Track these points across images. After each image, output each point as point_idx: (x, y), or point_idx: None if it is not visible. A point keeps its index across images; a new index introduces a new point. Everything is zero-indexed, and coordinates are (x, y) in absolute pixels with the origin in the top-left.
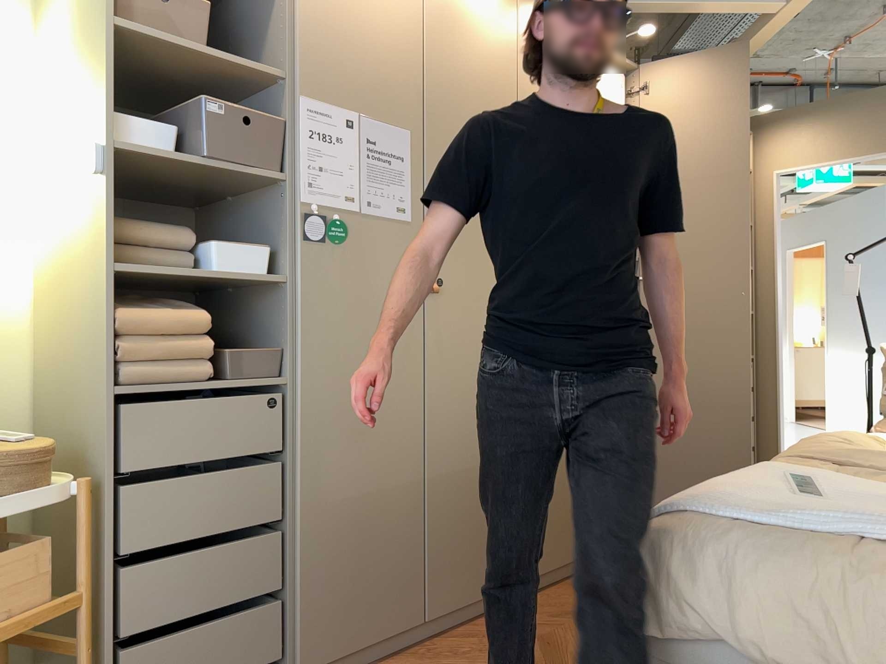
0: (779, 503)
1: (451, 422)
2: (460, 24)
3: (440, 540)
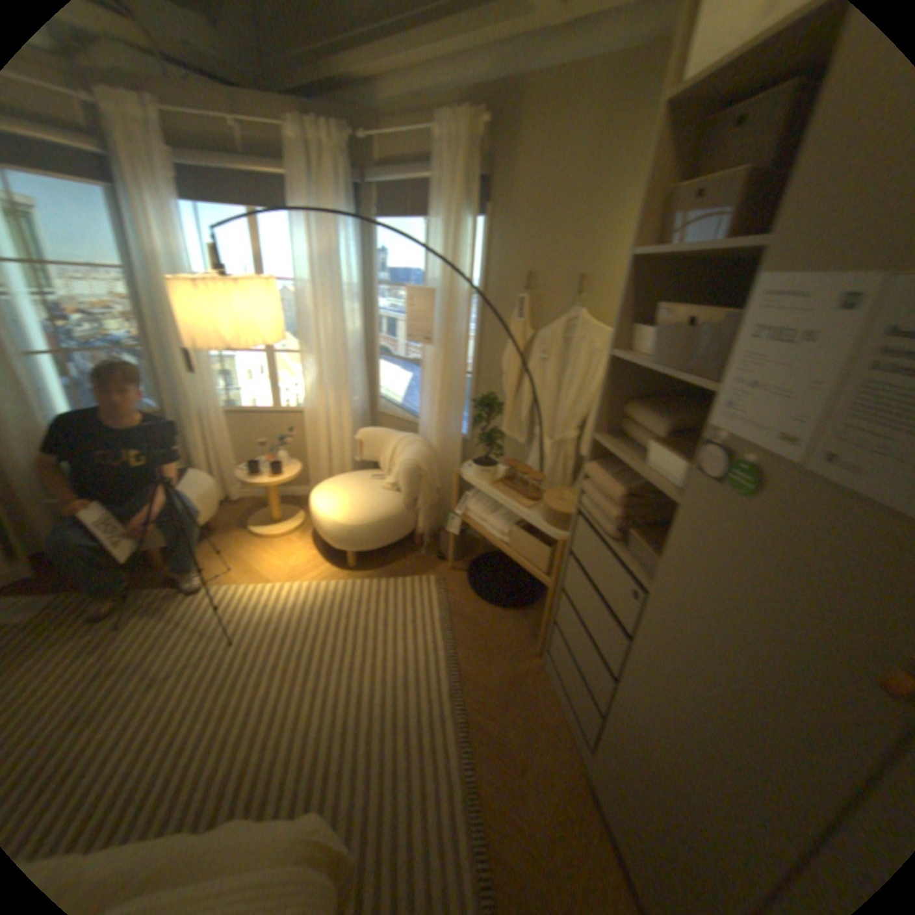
0: None
1: None
2: None
3: None
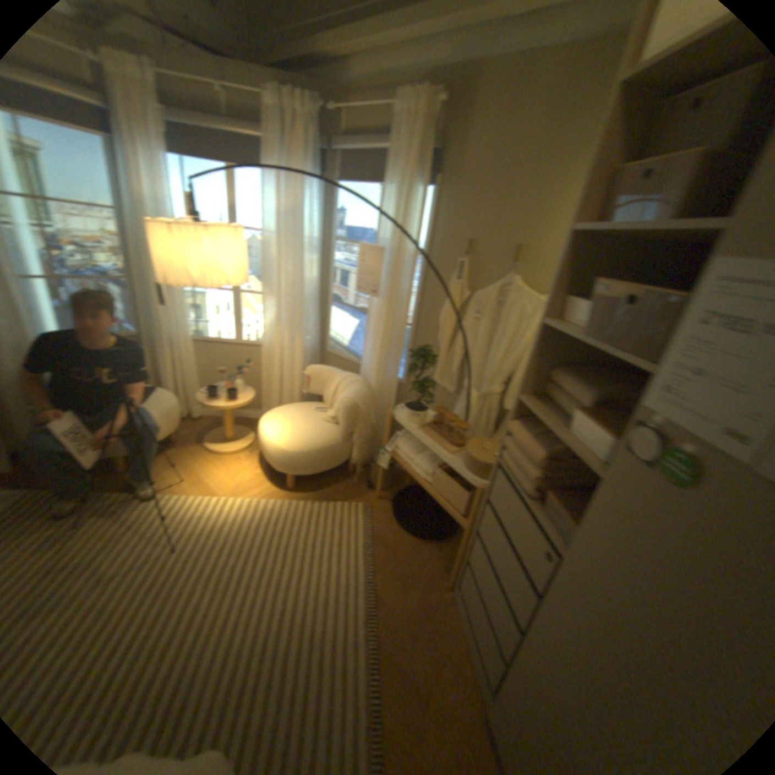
0: None
1: None
2: None
3: None
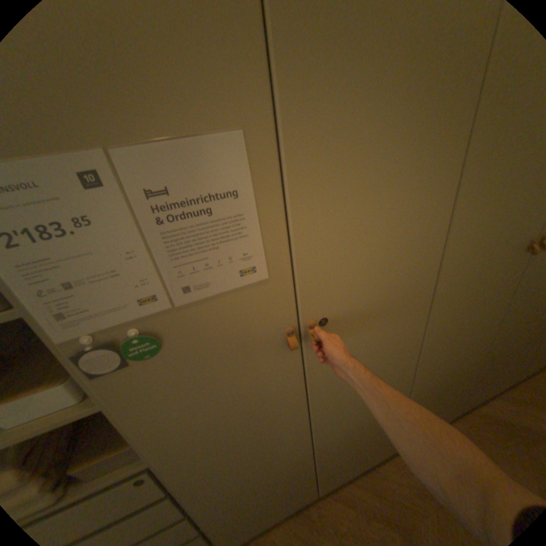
0: None
1: (338, 412)
2: None
3: (330, 466)
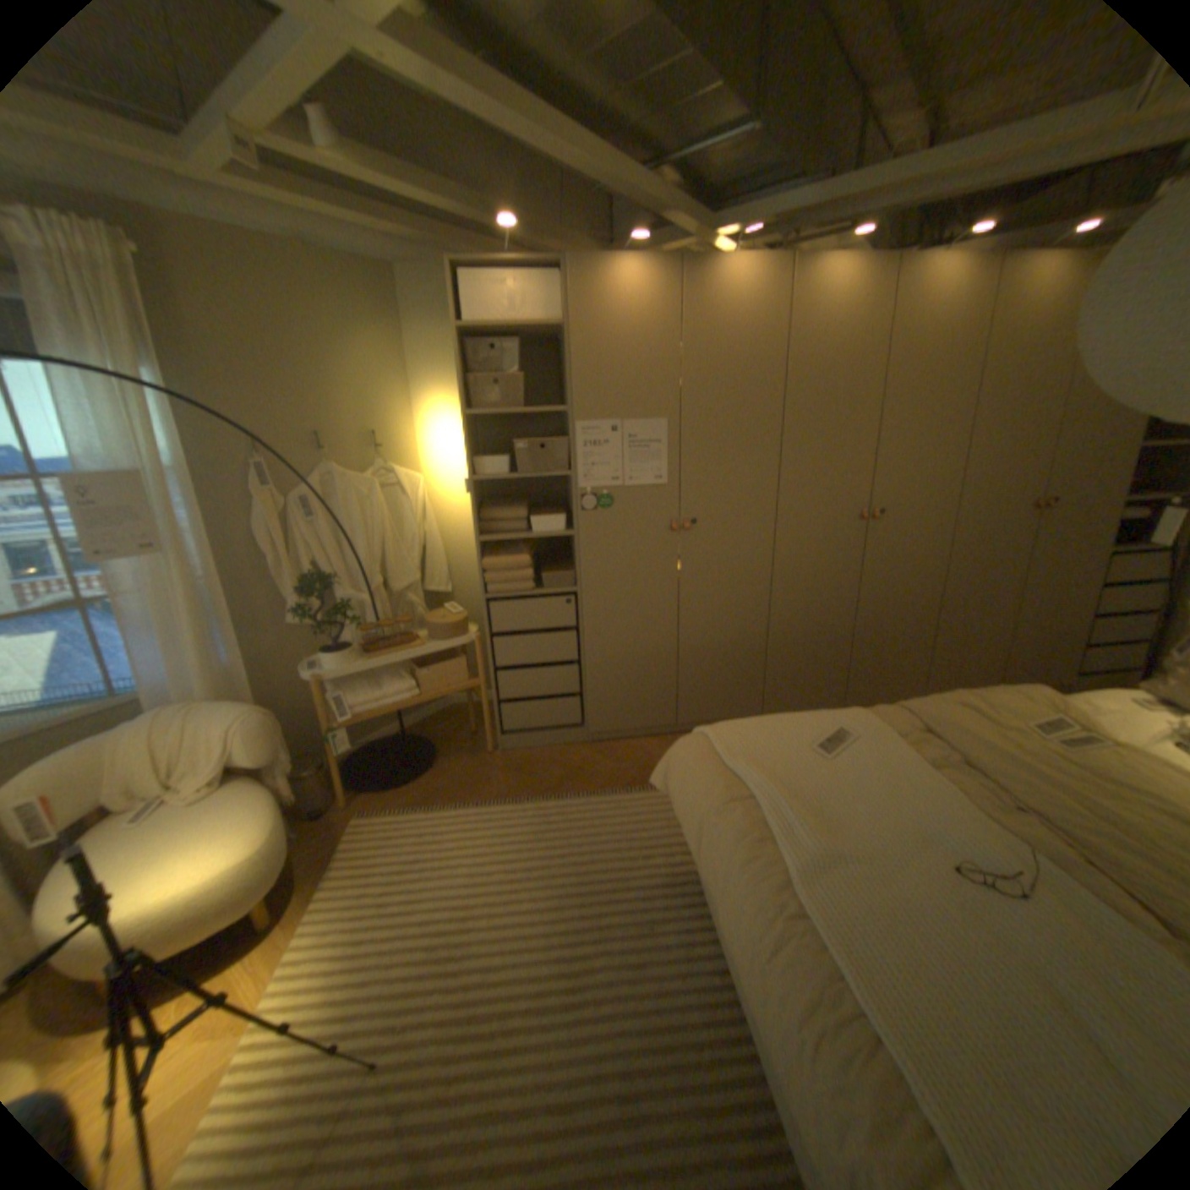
0: (780, 747)
1: (699, 613)
2: (717, 315)
3: (688, 682)
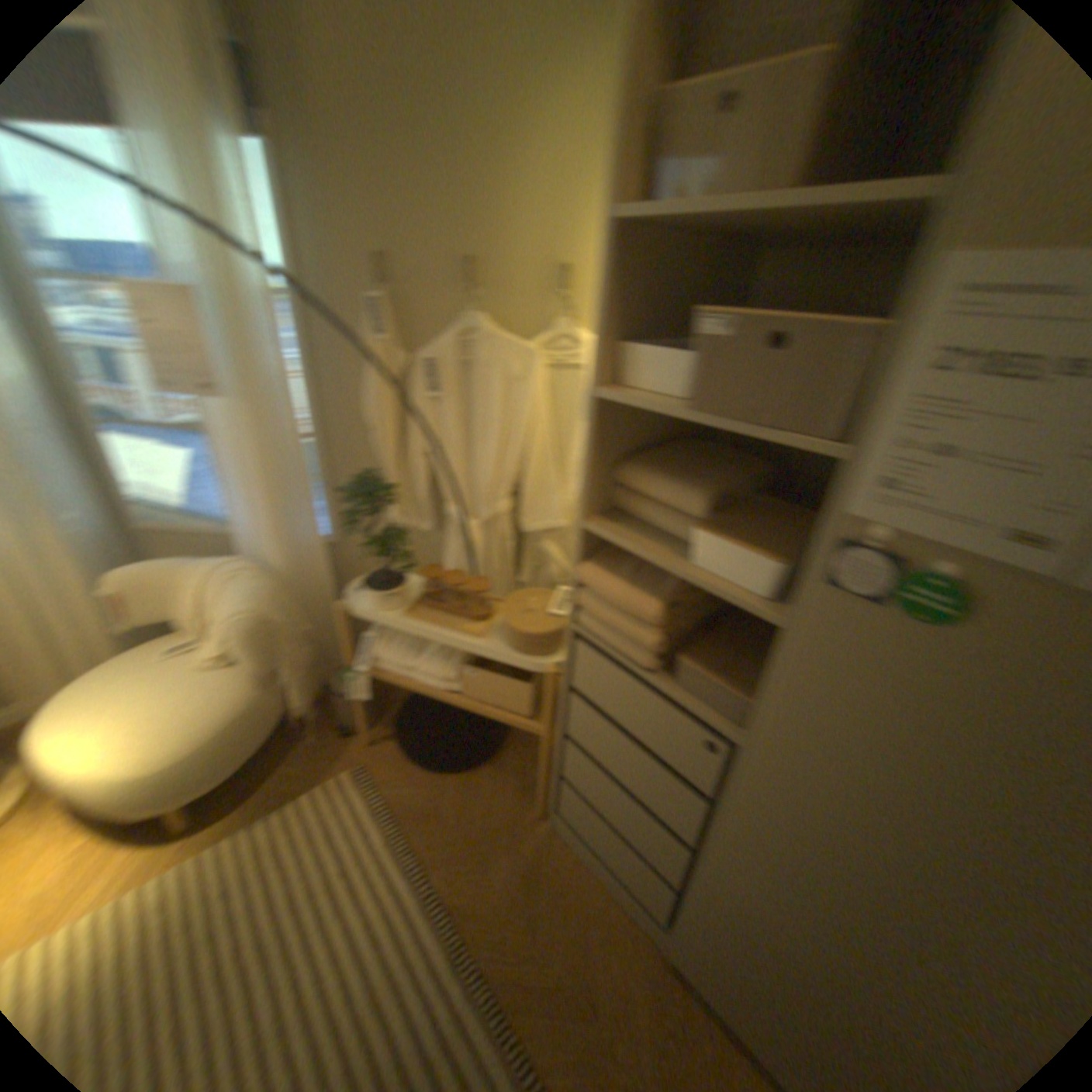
0: None
1: None
2: None
3: None
